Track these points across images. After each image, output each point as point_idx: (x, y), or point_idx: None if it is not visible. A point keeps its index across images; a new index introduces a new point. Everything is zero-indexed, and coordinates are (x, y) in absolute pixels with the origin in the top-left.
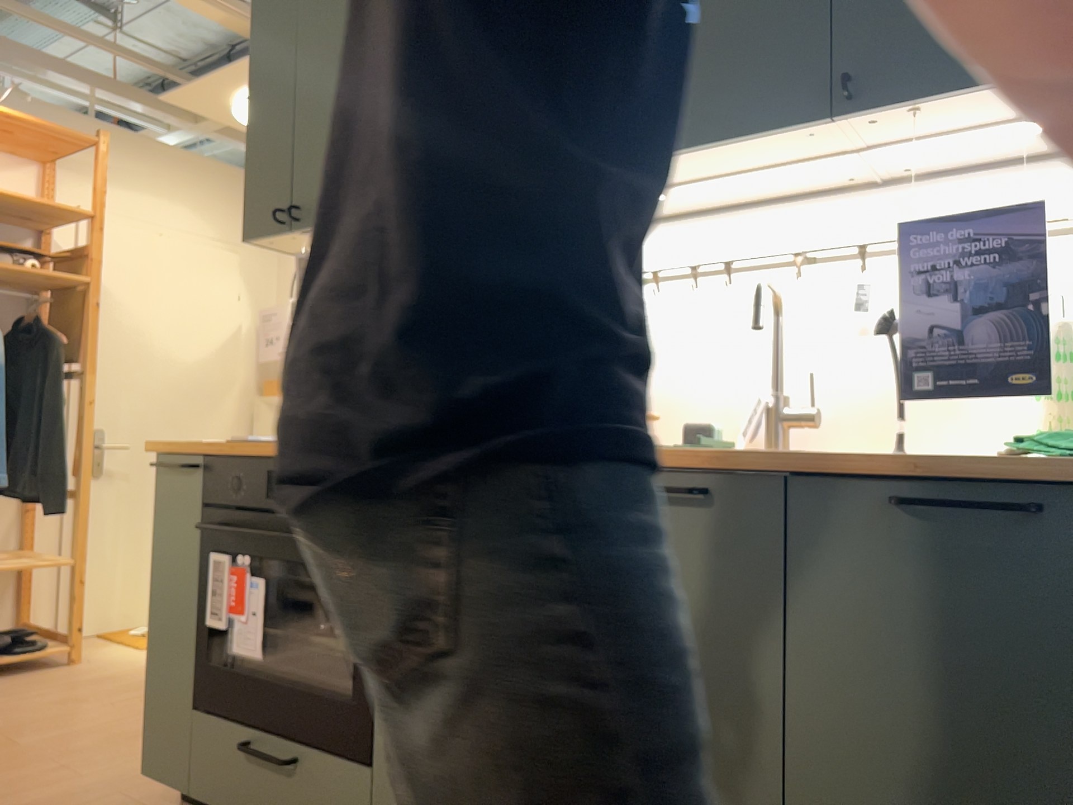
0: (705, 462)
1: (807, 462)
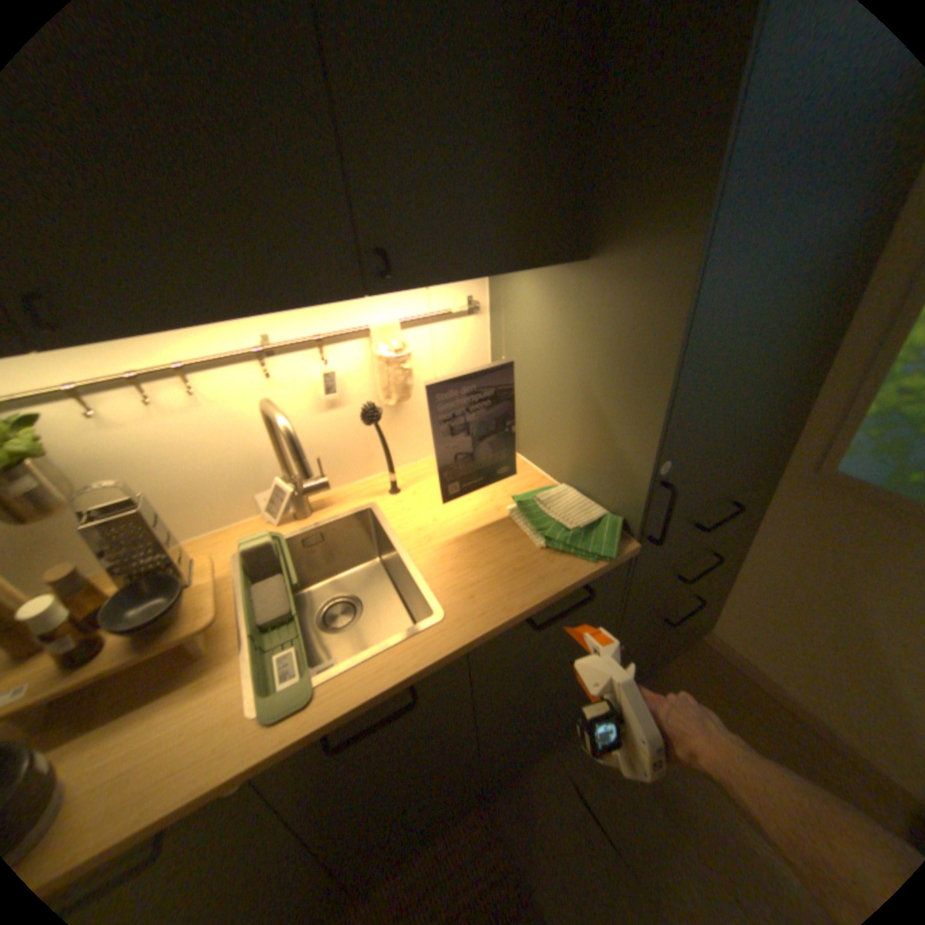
0: (409, 681)
1: (485, 641)
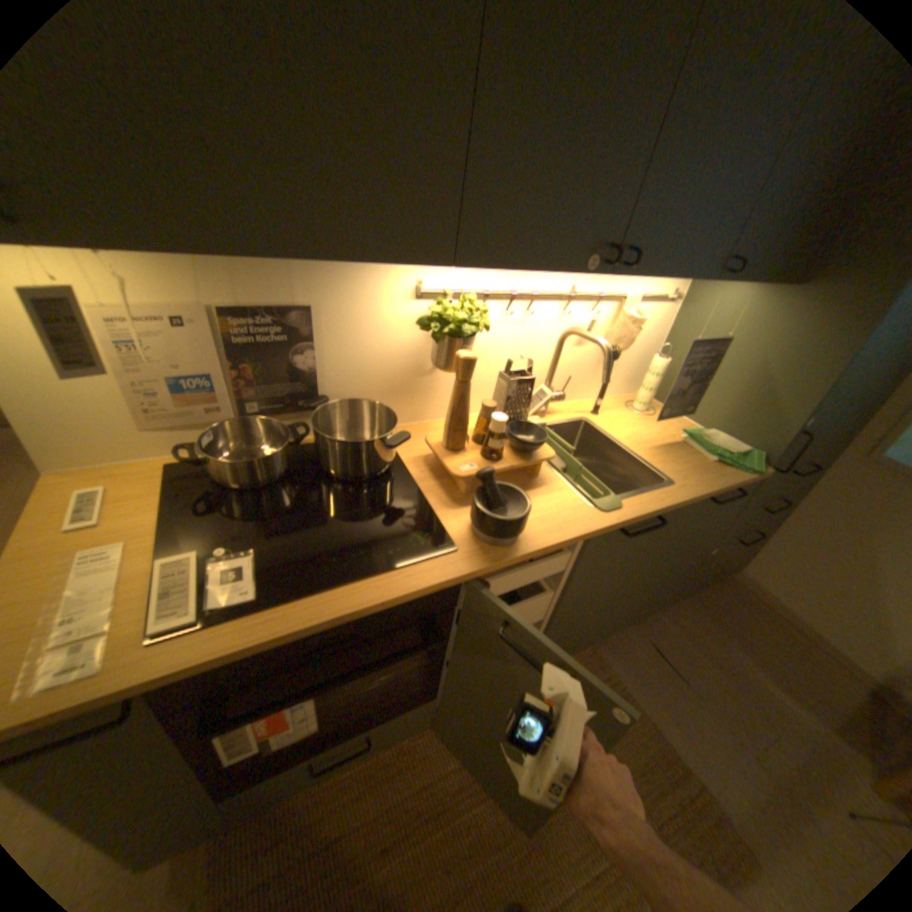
0: (667, 509)
1: (702, 499)
